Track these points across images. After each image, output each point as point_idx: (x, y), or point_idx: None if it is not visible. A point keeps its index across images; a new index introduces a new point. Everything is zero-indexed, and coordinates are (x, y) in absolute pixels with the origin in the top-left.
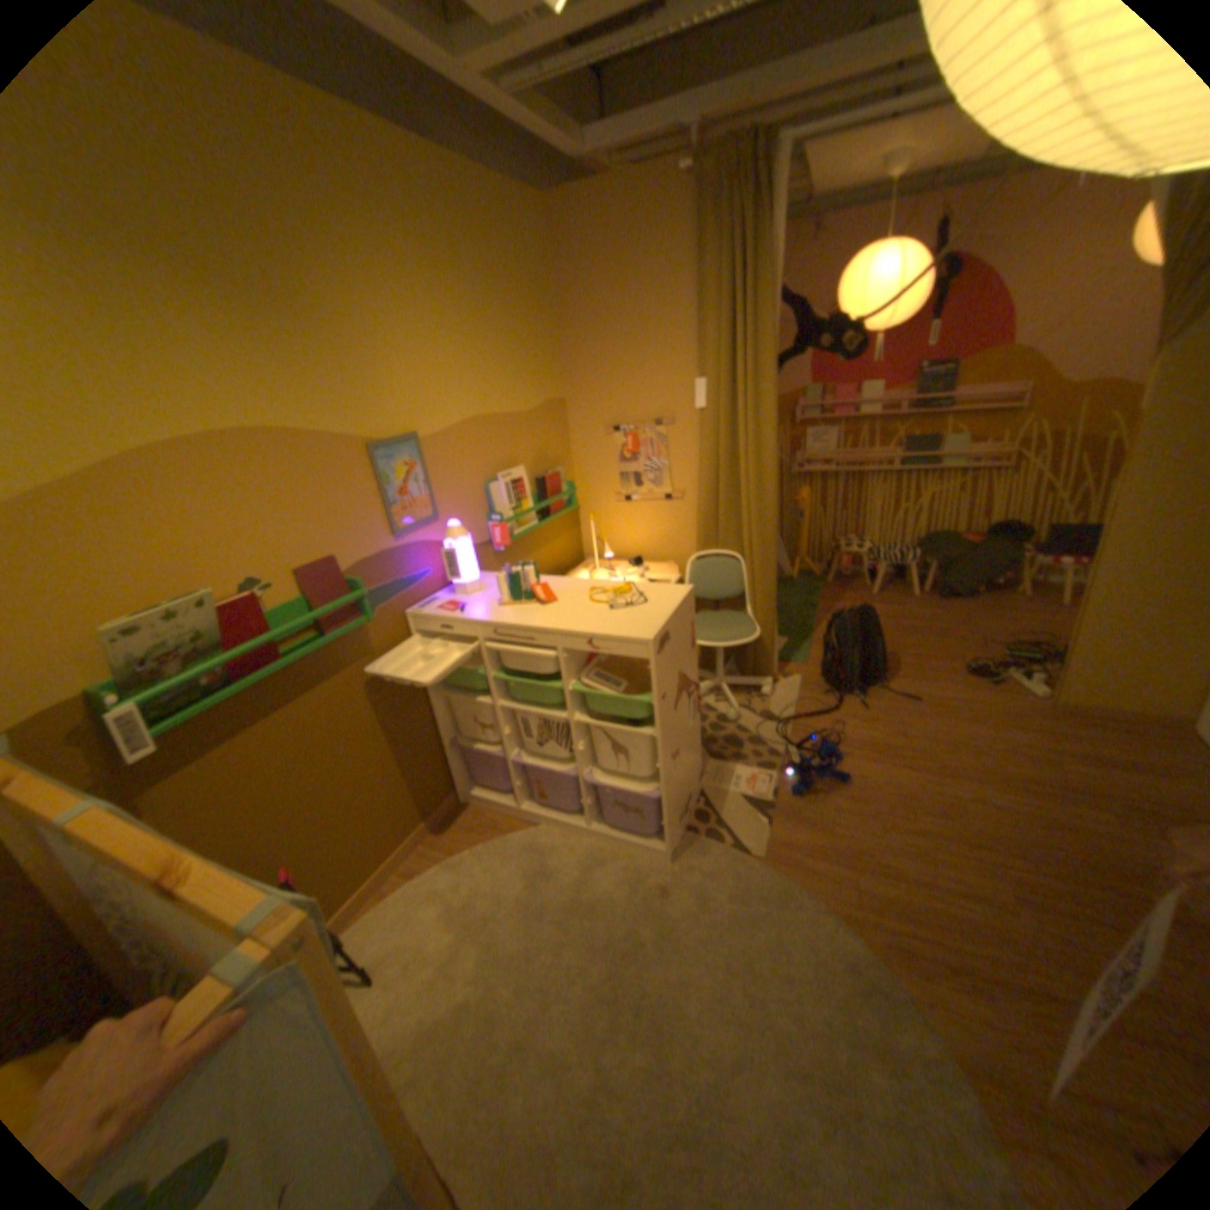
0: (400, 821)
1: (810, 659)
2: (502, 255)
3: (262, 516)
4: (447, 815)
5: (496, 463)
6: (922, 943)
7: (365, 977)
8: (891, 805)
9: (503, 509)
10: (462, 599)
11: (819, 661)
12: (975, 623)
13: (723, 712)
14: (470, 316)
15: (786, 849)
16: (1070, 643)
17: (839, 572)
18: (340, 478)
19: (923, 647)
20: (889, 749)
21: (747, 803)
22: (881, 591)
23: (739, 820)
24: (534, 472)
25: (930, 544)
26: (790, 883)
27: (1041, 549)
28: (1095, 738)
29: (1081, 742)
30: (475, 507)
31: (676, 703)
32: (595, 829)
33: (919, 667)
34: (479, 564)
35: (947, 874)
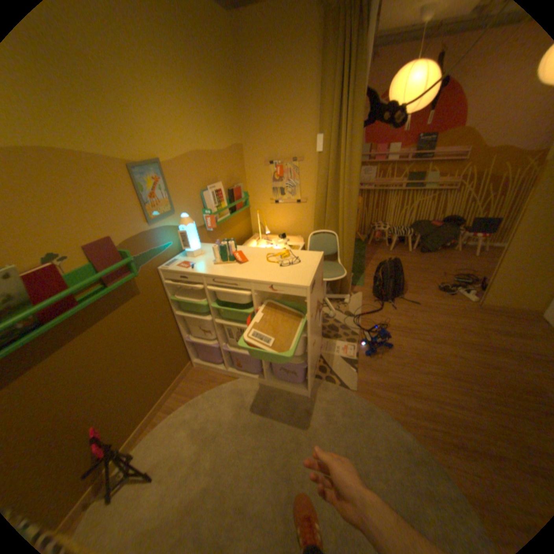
0: (162, 382)
1: (365, 284)
2: (207, 50)
3: (56, 211)
4: (187, 374)
5: (207, 180)
6: (439, 433)
7: (148, 475)
8: (414, 359)
9: (212, 207)
10: (192, 260)
11: (369, 285)
12: (438, 265)
13: (327, 313)
14: (189, 86)
15: (366, 385)
16: (481, 274)
17: (373, 240)
18: (111, 186)
19: (417, 277)
20: (409, 329)
21: (344, 361)
22: (393, 249)
23: (341, 370)
24: (227, 186)
25: (417, 226)
26: (371, 403)
27: (467, 229)
28: (500, 321)
29: (494, 323)
30: (196, 205)
31: (315, 316)
32: (269, 380)
33: (416, 287)
34: (199, 238)
35: (445, 394)
